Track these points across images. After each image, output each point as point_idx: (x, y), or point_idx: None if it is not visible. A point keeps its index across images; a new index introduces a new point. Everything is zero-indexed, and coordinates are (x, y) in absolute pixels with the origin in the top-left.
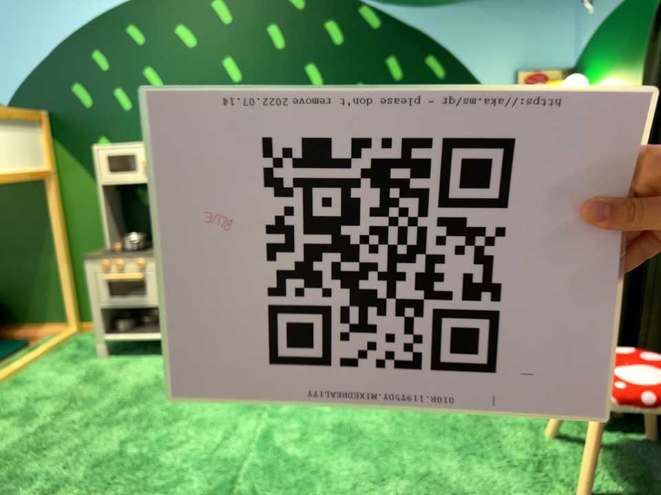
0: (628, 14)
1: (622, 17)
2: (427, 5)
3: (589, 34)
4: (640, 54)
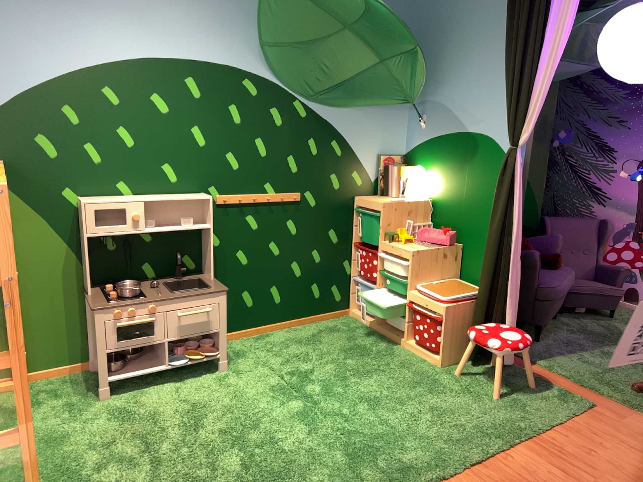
0: (451, 144)
1: (447, 144)
2: (333, 109)
3: (418, 142)
4: (461, 168)
